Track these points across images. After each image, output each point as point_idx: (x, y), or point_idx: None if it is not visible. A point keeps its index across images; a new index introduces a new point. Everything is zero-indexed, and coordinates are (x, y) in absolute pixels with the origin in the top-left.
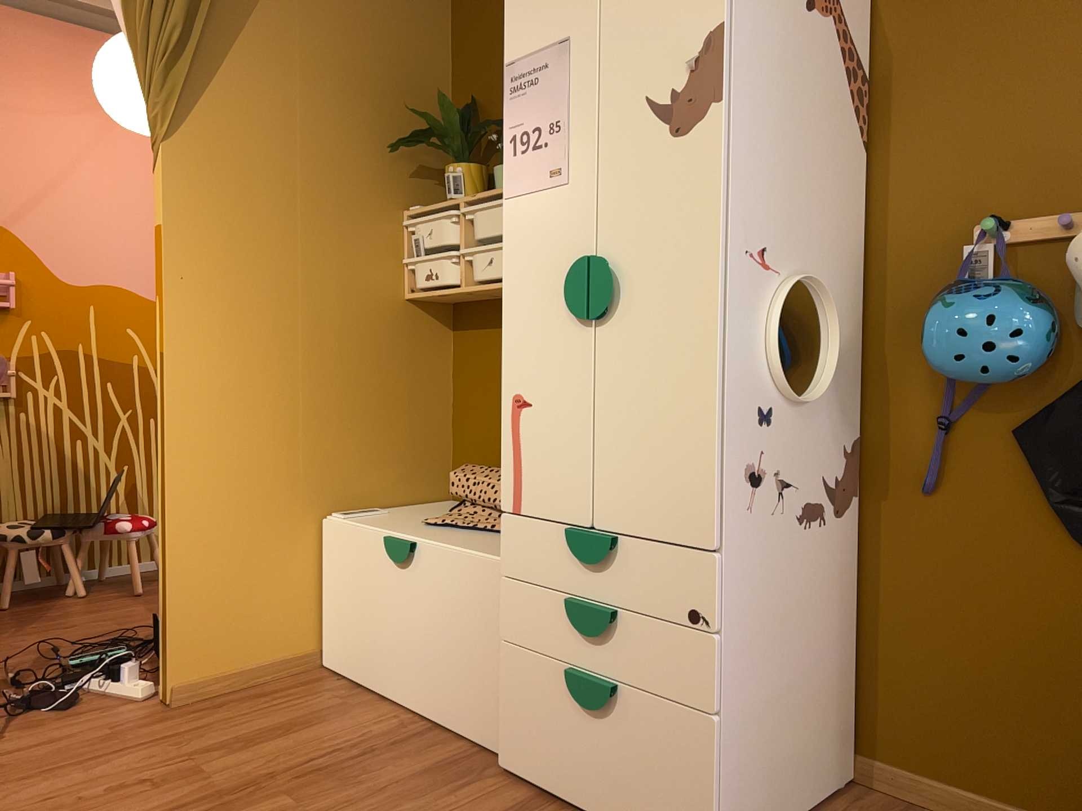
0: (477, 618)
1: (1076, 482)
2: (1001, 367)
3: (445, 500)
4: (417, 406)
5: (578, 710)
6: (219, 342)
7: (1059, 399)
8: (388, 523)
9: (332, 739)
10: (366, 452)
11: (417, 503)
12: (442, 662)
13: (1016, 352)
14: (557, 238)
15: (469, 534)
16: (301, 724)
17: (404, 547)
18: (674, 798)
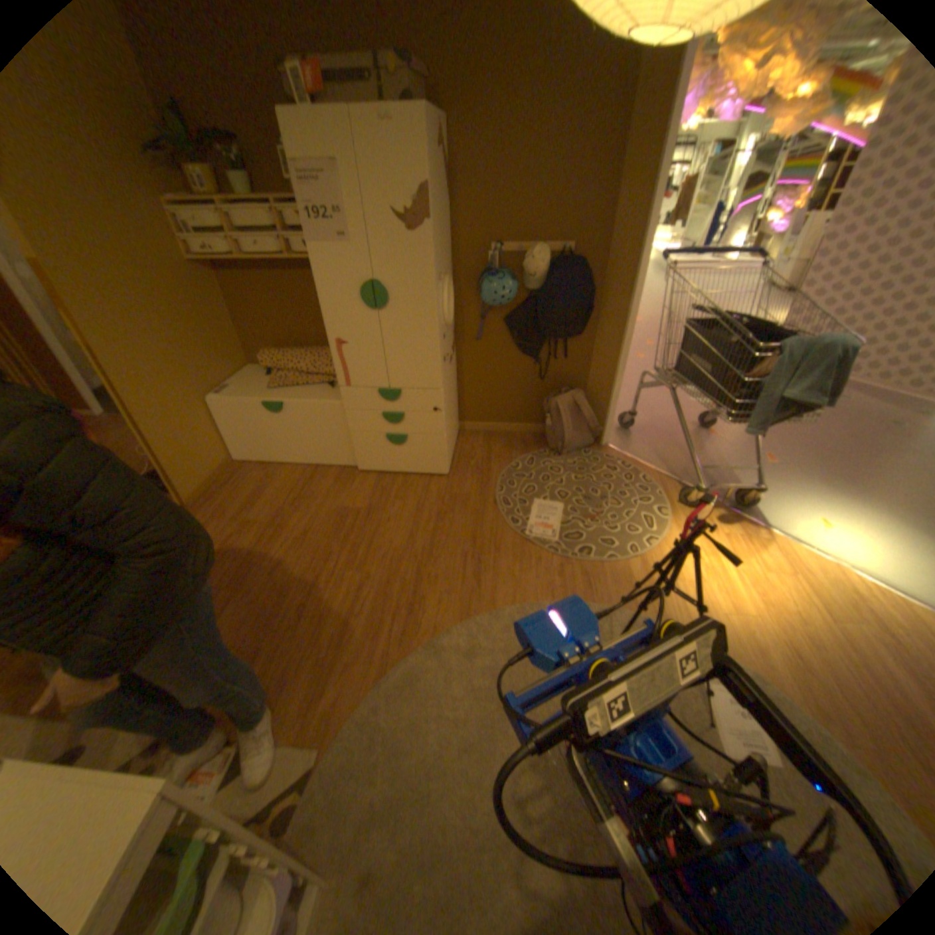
0: (329, 426)
1: (519, 336)
2: (503, 304)
3: (245, 367)
4: (216, 324)
5: (390, 446)
6: (112, 329)
7: (515, 310)
8: (247, 394)
9: (282, 488)
10: (205, 359)
11: (235, 373)
12: (313, 445)
13: (507, 299)
14: (346, 271)
15: (299, 391)
16: (261, 488)
17: (278, 407)
18: (431, 460)
